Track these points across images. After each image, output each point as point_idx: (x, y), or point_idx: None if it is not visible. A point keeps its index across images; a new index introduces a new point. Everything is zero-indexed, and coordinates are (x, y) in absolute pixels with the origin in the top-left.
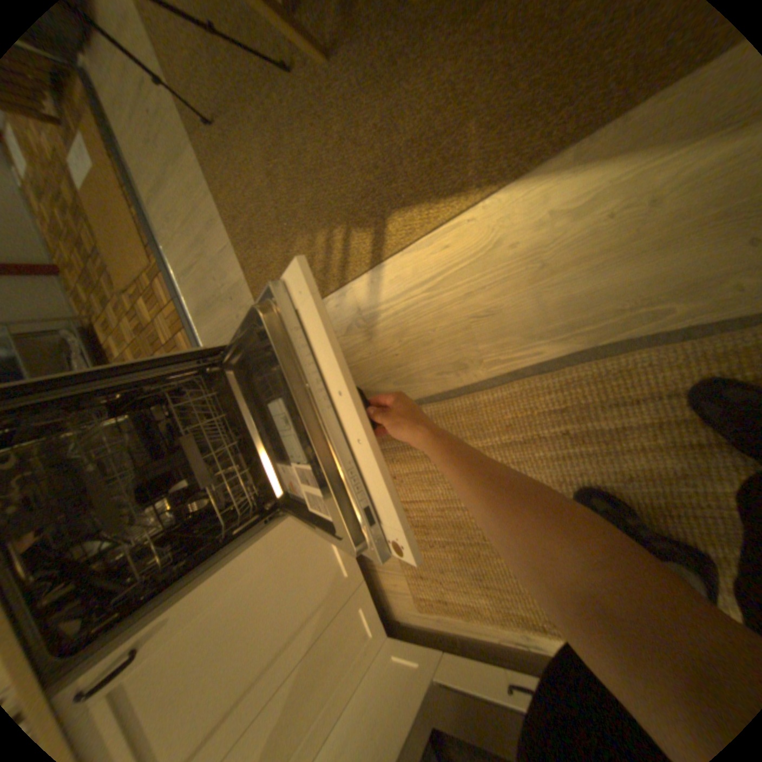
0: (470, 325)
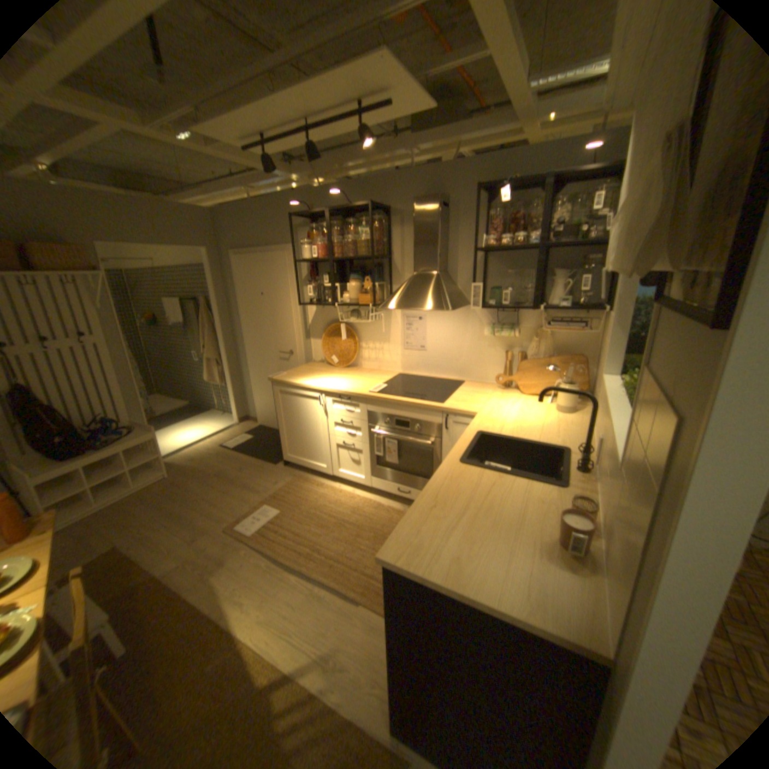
0: (296, 609)
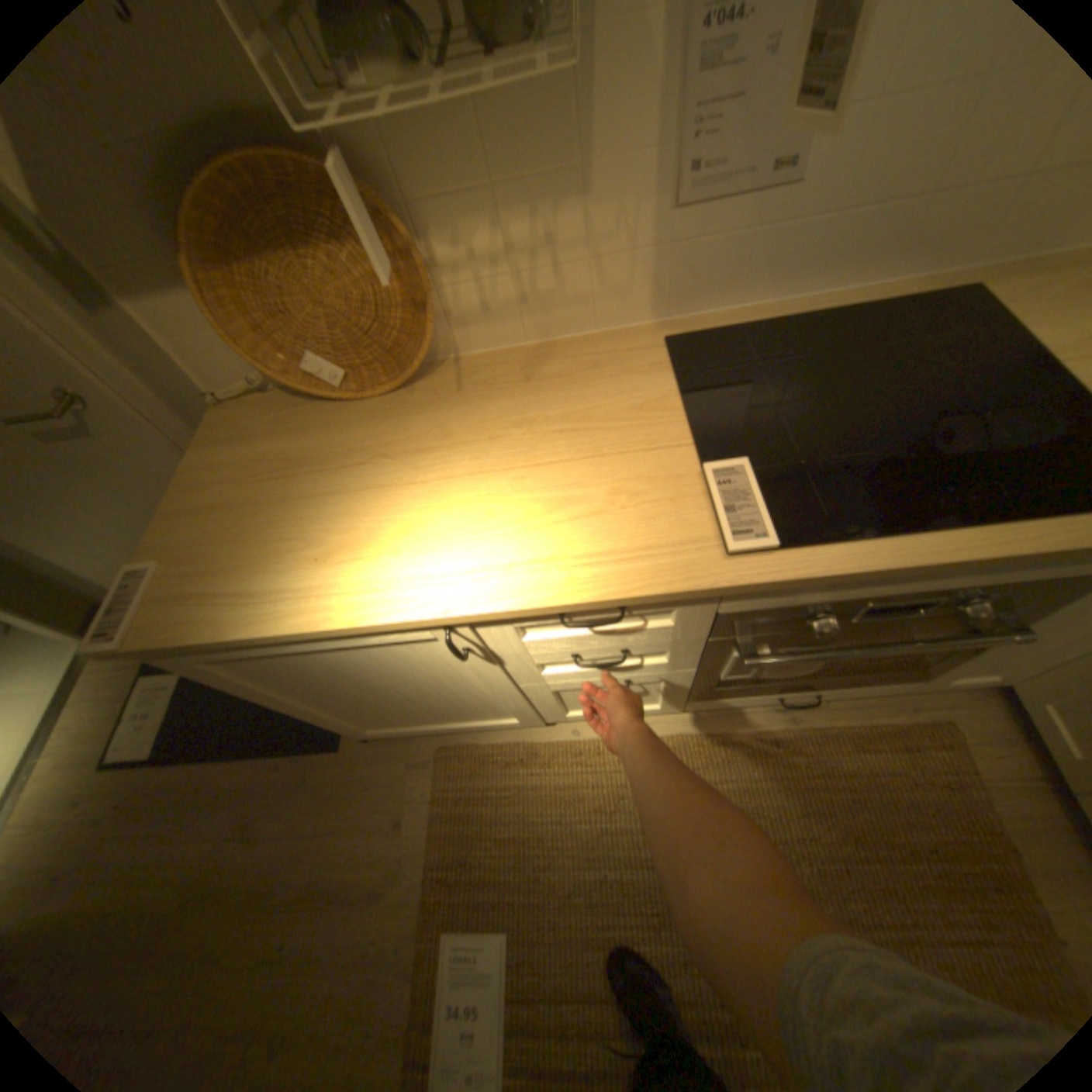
0: None
